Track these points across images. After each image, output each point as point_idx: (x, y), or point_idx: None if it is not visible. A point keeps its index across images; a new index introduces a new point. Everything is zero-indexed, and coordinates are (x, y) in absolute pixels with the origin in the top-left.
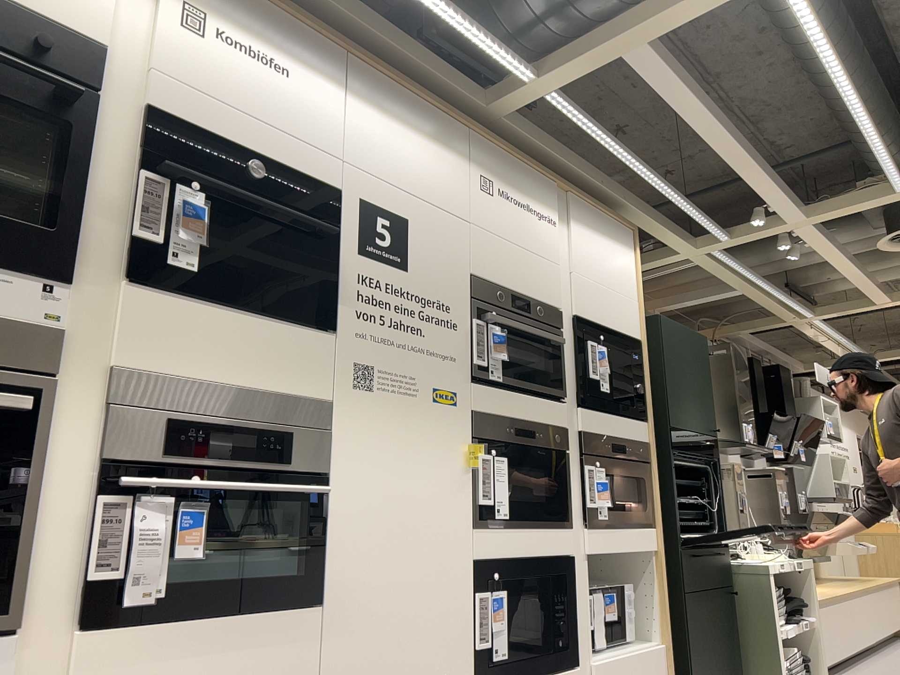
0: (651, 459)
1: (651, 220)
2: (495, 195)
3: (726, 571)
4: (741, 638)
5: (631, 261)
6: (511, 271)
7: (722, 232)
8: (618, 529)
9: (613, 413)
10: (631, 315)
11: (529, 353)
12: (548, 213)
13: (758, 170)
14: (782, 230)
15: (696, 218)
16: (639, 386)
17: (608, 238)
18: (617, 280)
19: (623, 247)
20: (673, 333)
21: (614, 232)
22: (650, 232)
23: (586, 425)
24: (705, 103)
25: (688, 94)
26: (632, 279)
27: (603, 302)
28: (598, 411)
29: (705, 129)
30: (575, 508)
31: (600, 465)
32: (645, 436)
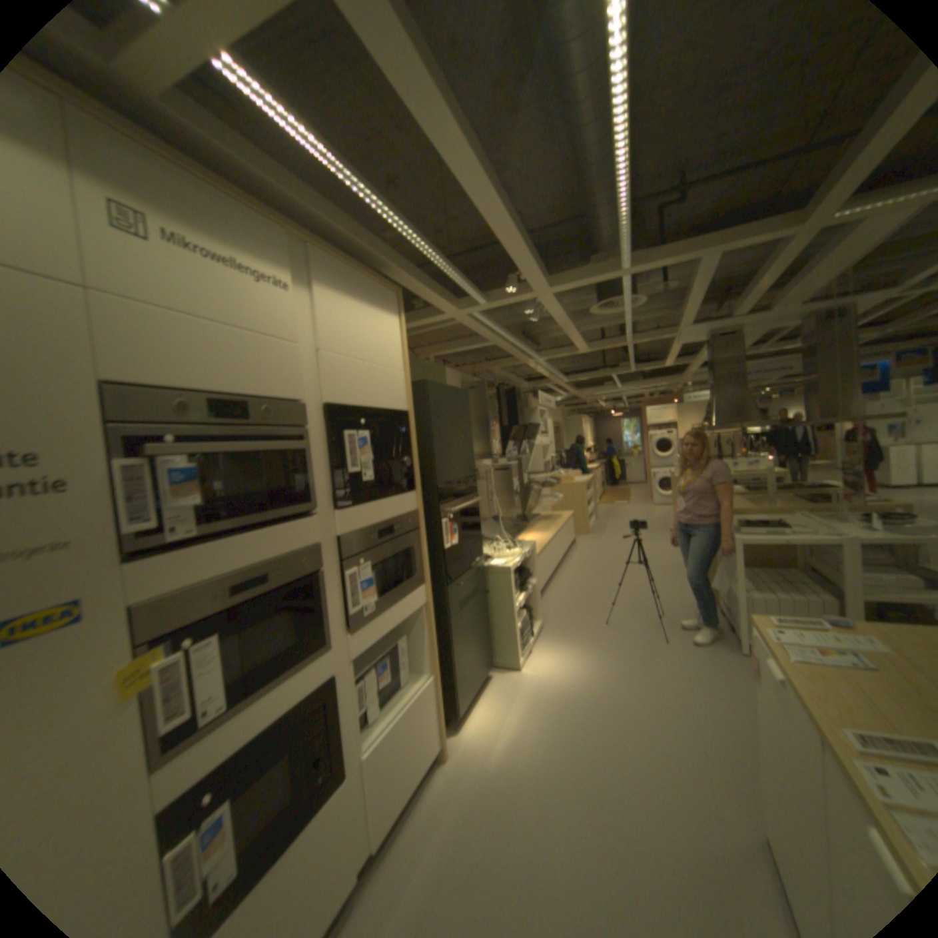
0: (420, 523)
1: (419, 282)
2: (158, 239)
3: (482, 577)
4: (490, 617)
5: (397, 328)
6: (205, 365)
7: (483, 296)
8: (386, 610)
9: (379, 498)
10: (398, 387)
11: (254, 470)
12: (276, 273)
13: (520, 236)
14: (532, 297)
15: (460, 283)
16: (406, 460)
17: (368, 304)
18: (381, 352)
19: (388, 312)
20: (440, 395)
21: (376, 297)
22: (419, 294)
23: (346, 526)
24: (469, 131)
25: (445, 106)
26: (399, 348)
27: (364, 379)
28: (361, 503)
29: (468, 173)
30: (335, 621)
31: (364, 560)
32: (414, 505)
